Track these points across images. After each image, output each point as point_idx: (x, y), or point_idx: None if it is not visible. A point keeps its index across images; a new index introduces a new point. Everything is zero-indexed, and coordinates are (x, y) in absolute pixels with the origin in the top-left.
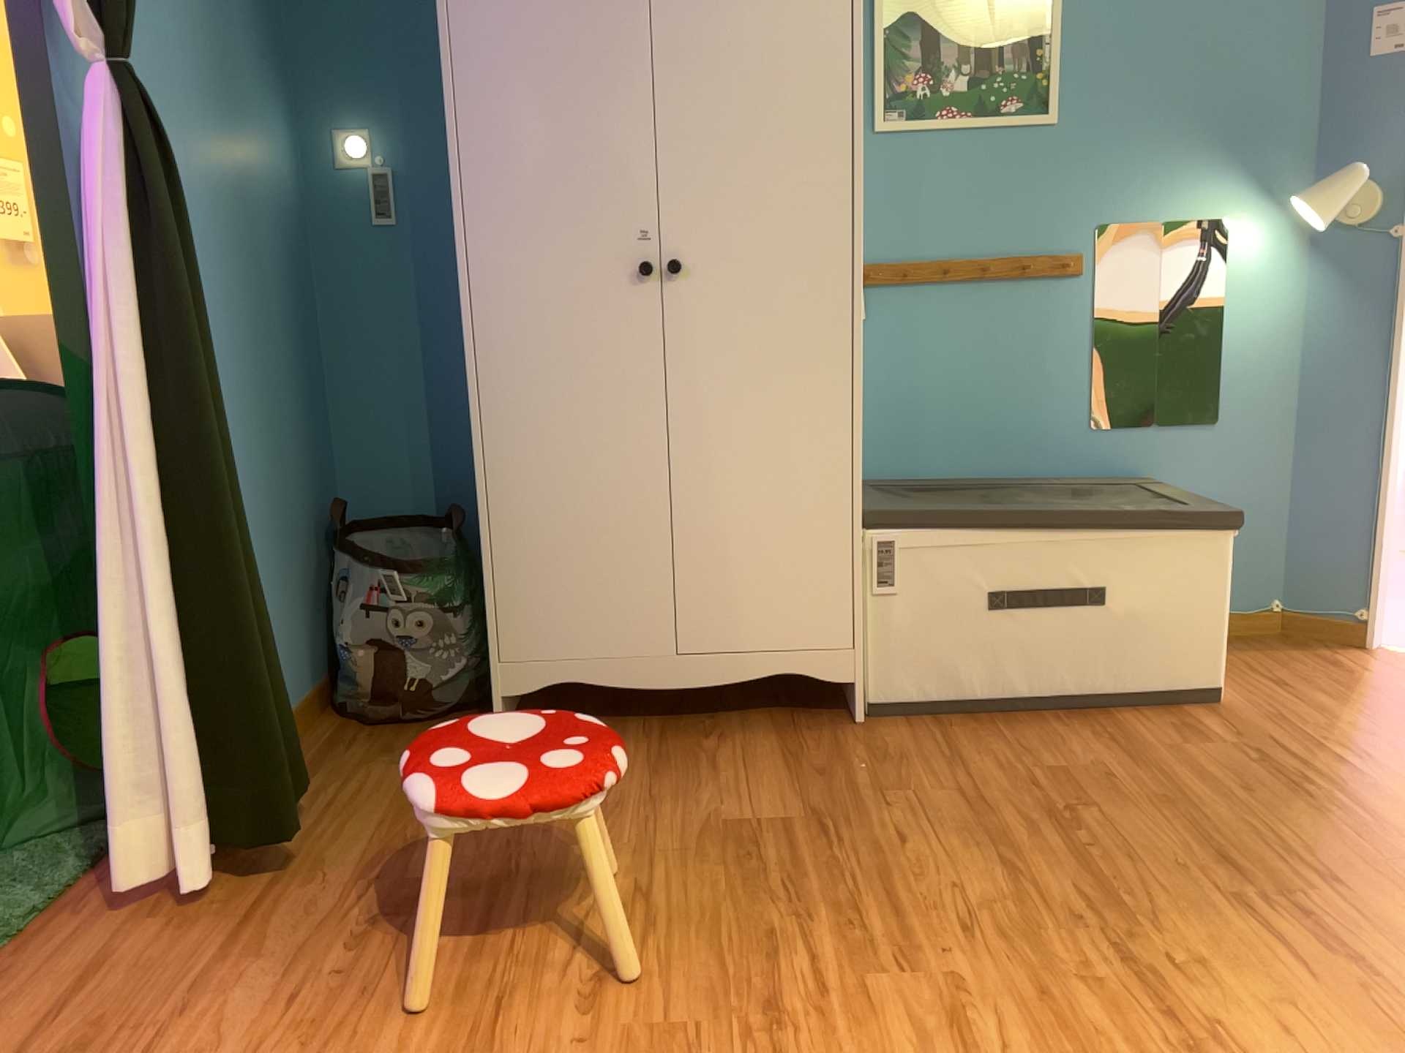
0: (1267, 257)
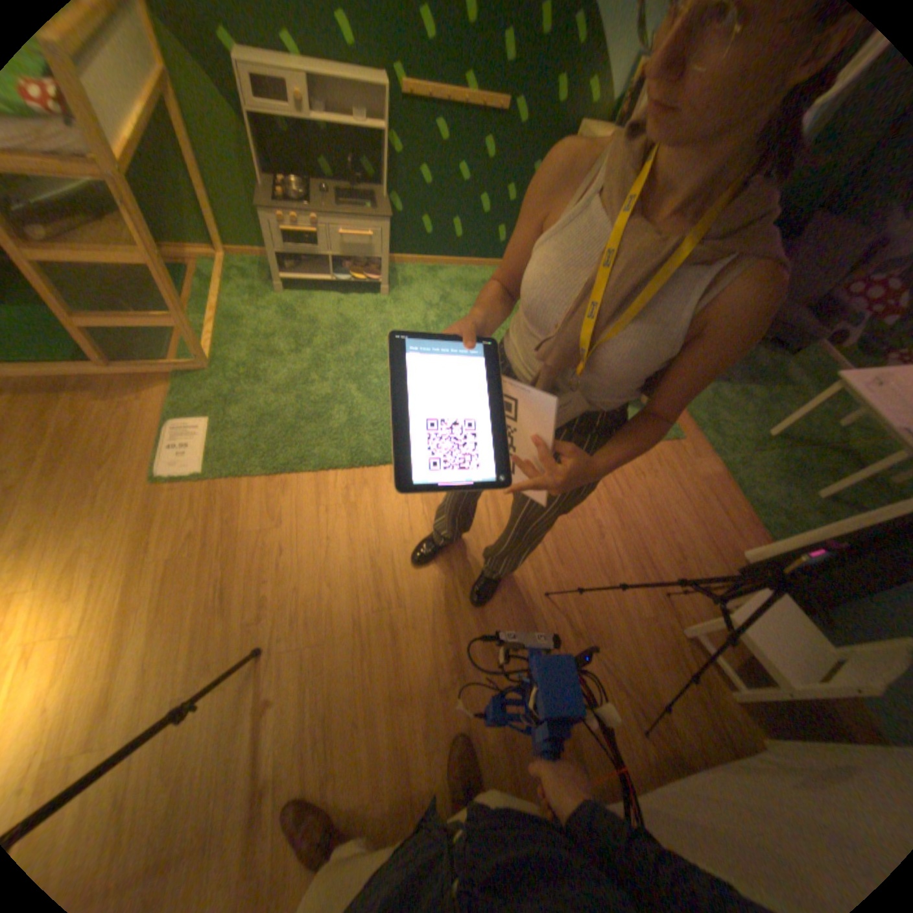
0: None
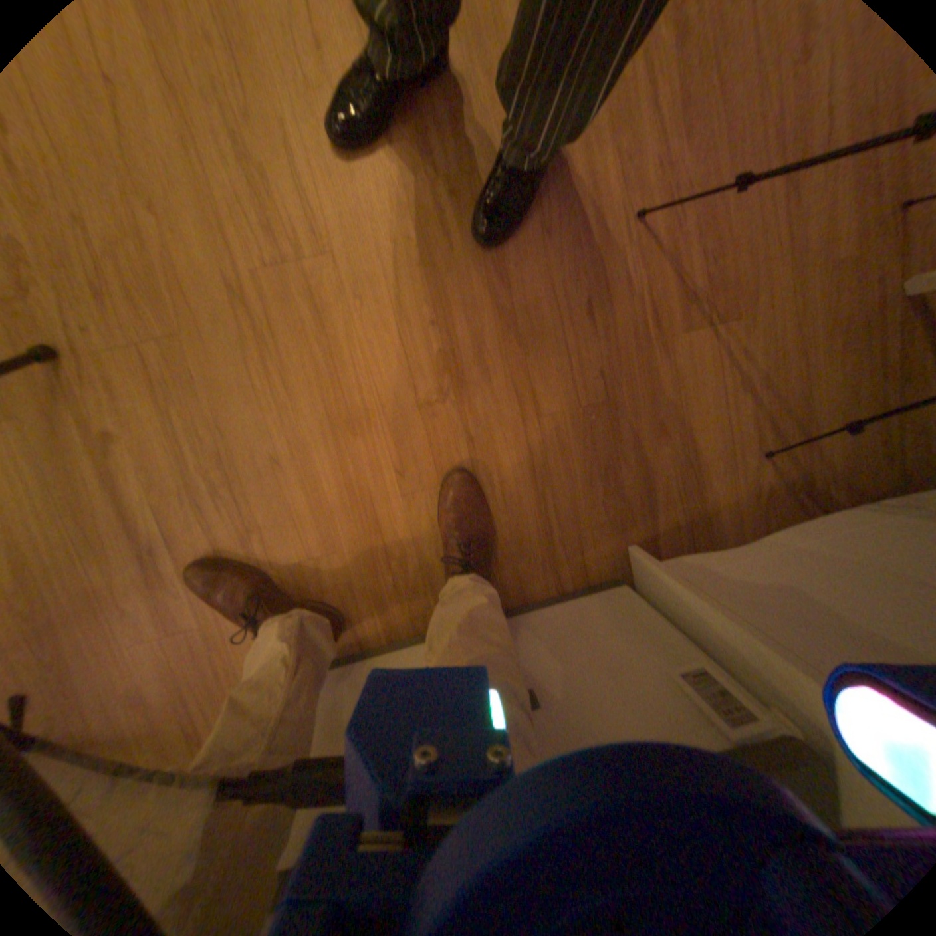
0: None
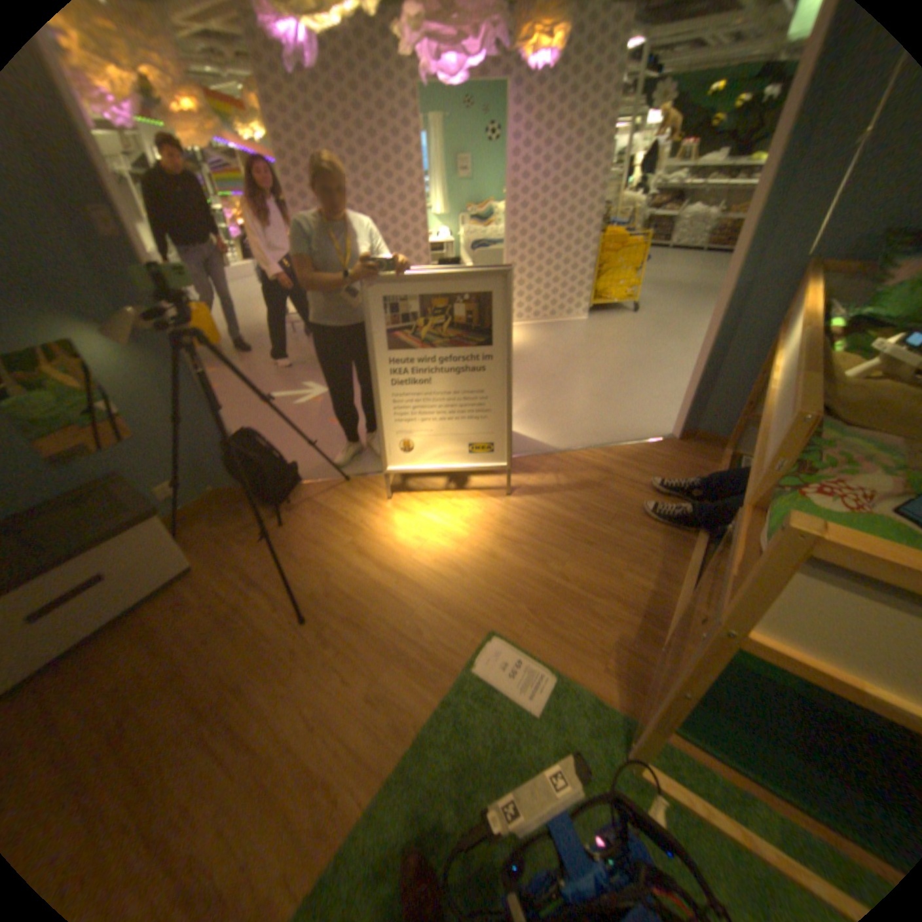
0: (112, 351)
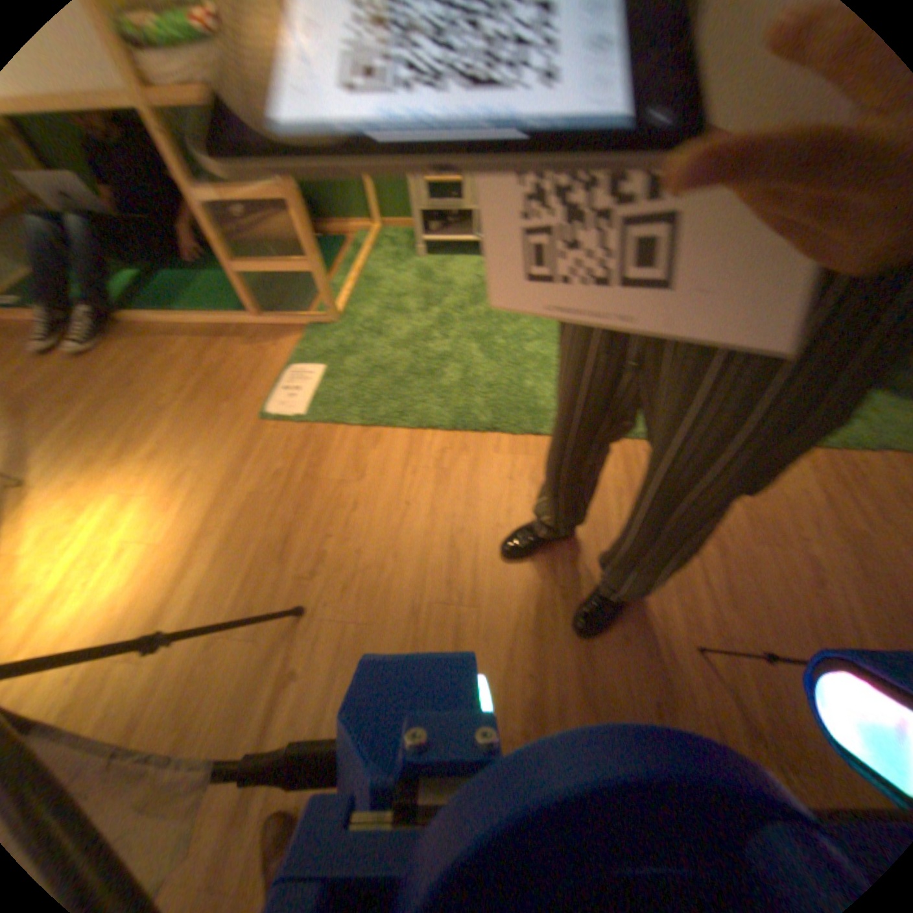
0: None
